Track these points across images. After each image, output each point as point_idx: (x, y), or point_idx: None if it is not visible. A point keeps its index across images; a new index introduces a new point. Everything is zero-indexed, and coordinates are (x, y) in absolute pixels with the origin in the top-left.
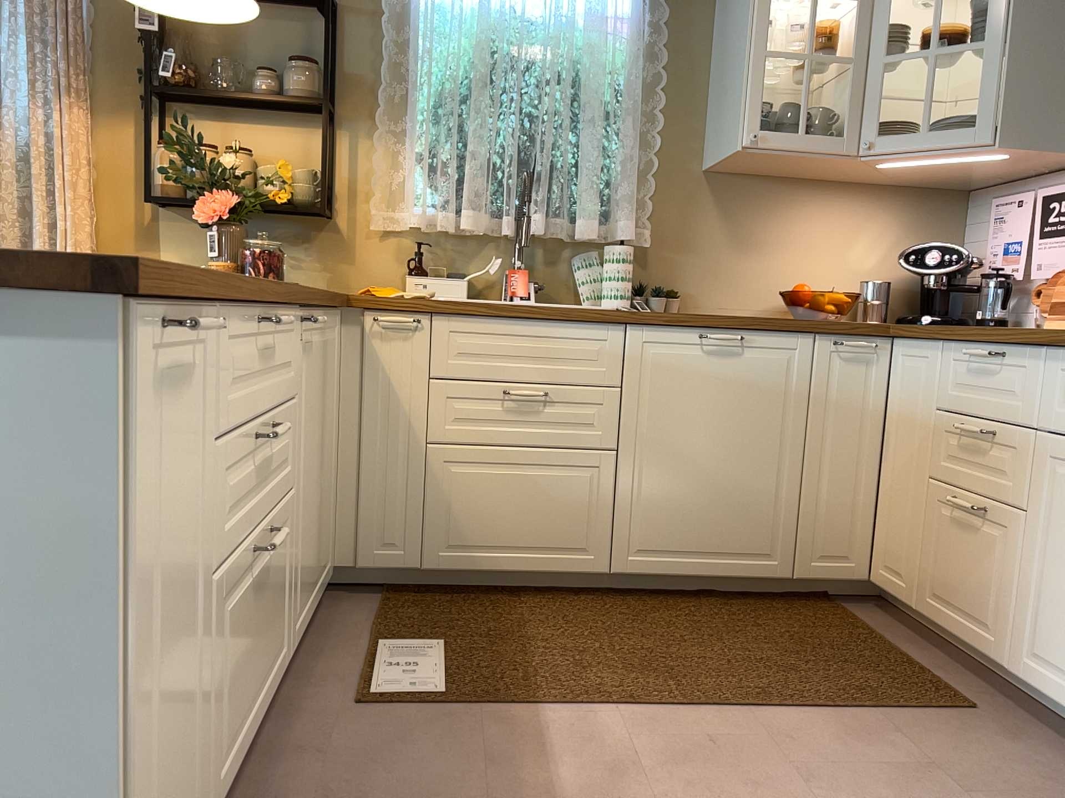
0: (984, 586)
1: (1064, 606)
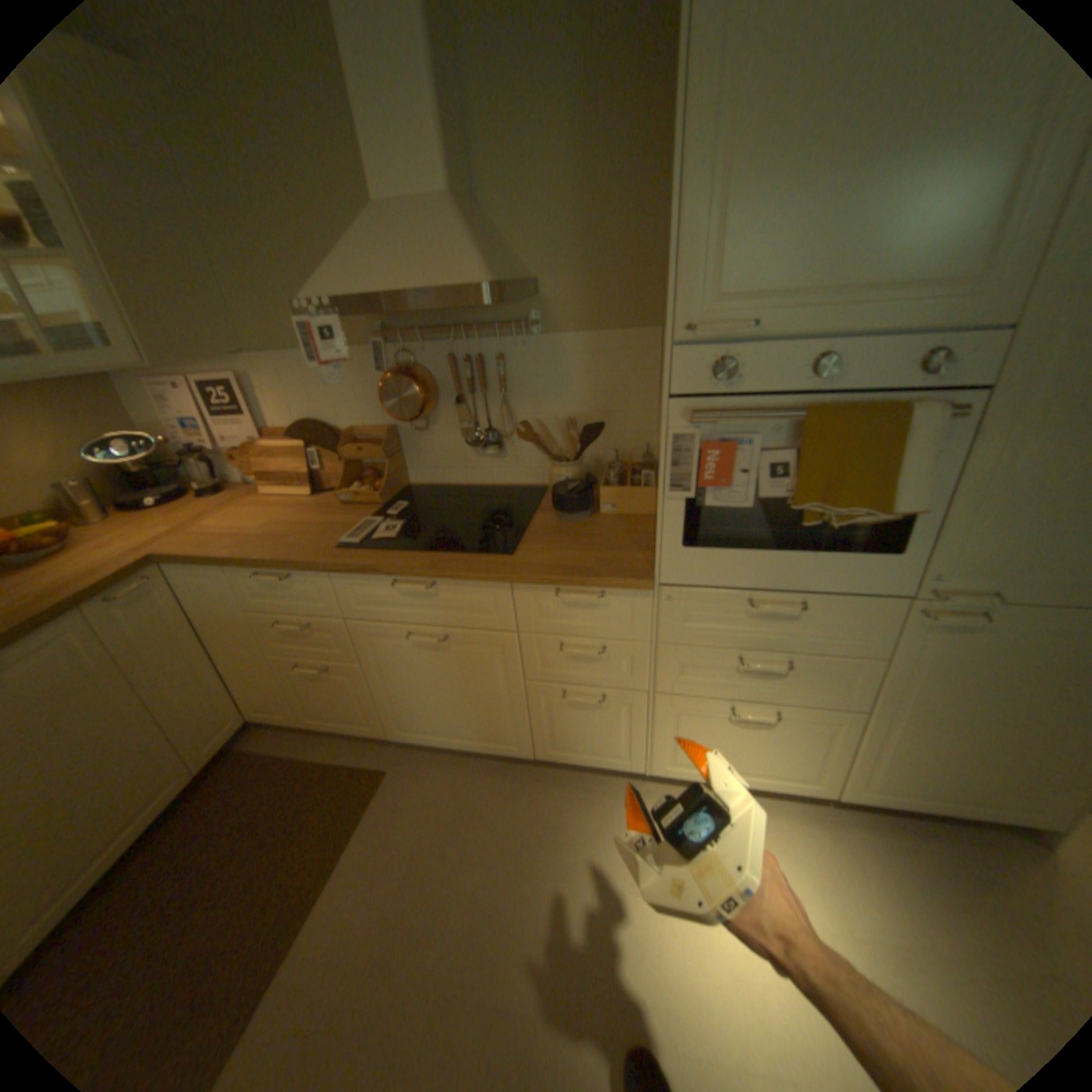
0: (347, 706)
1: (407, 704)
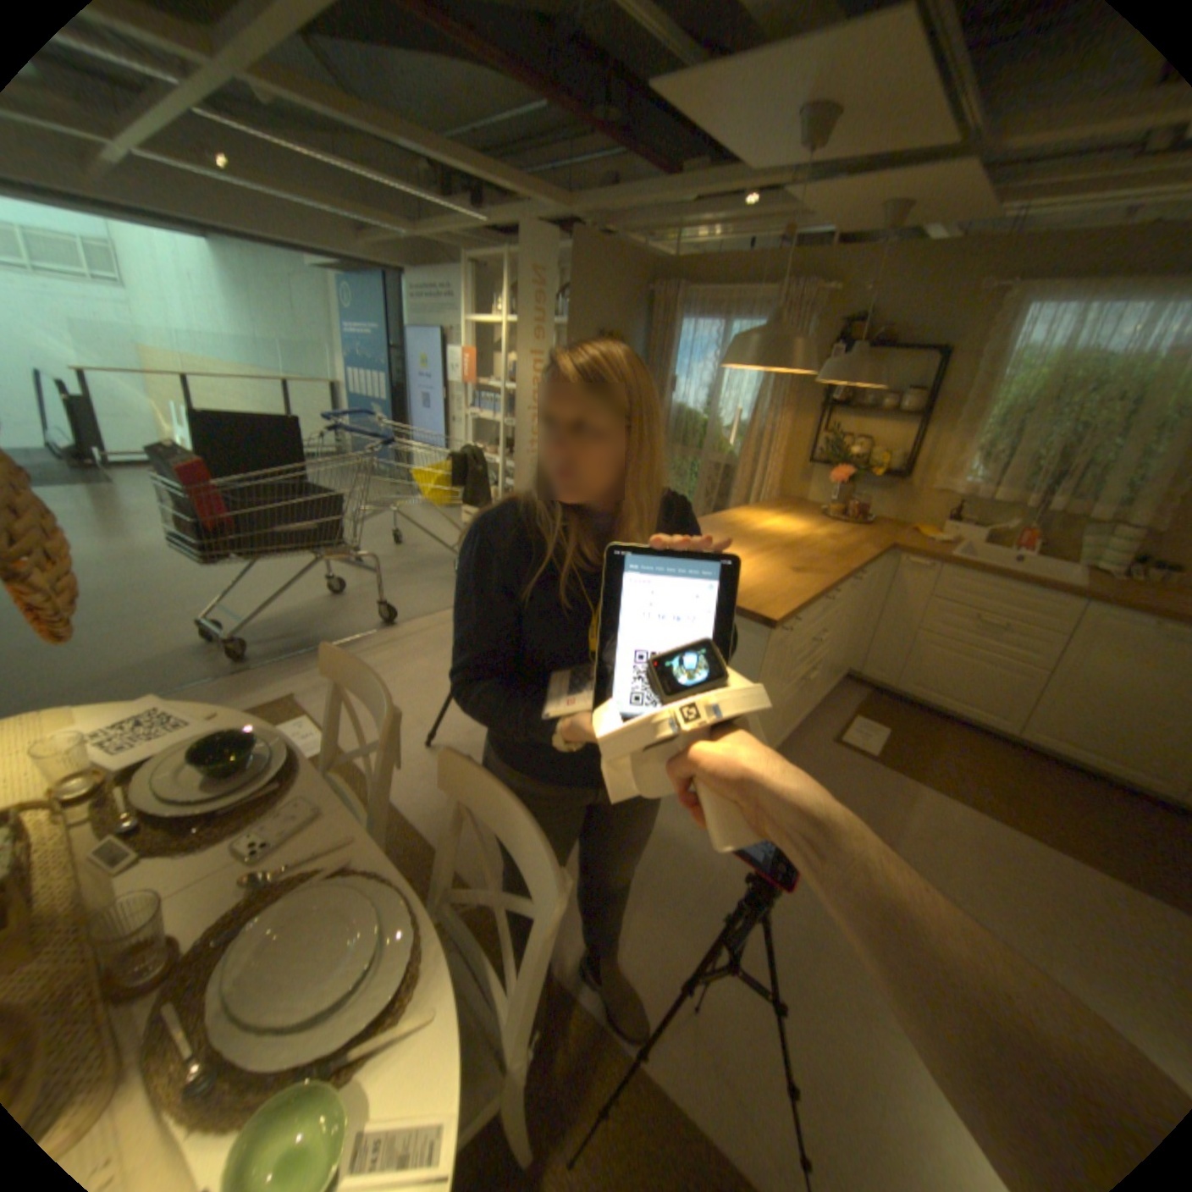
0: None
1: None
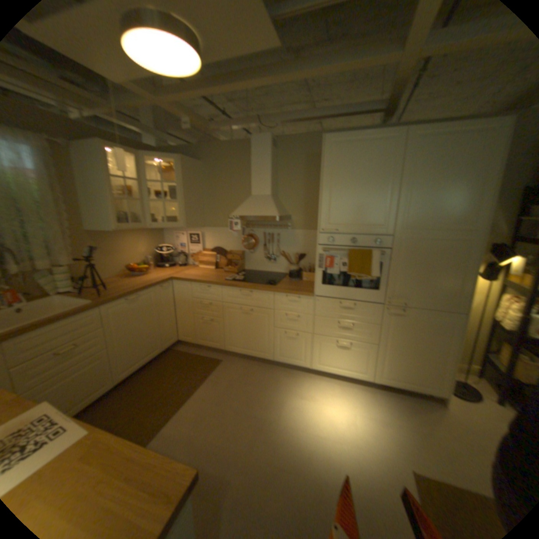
0: (215, 335)
1: (235, 335)
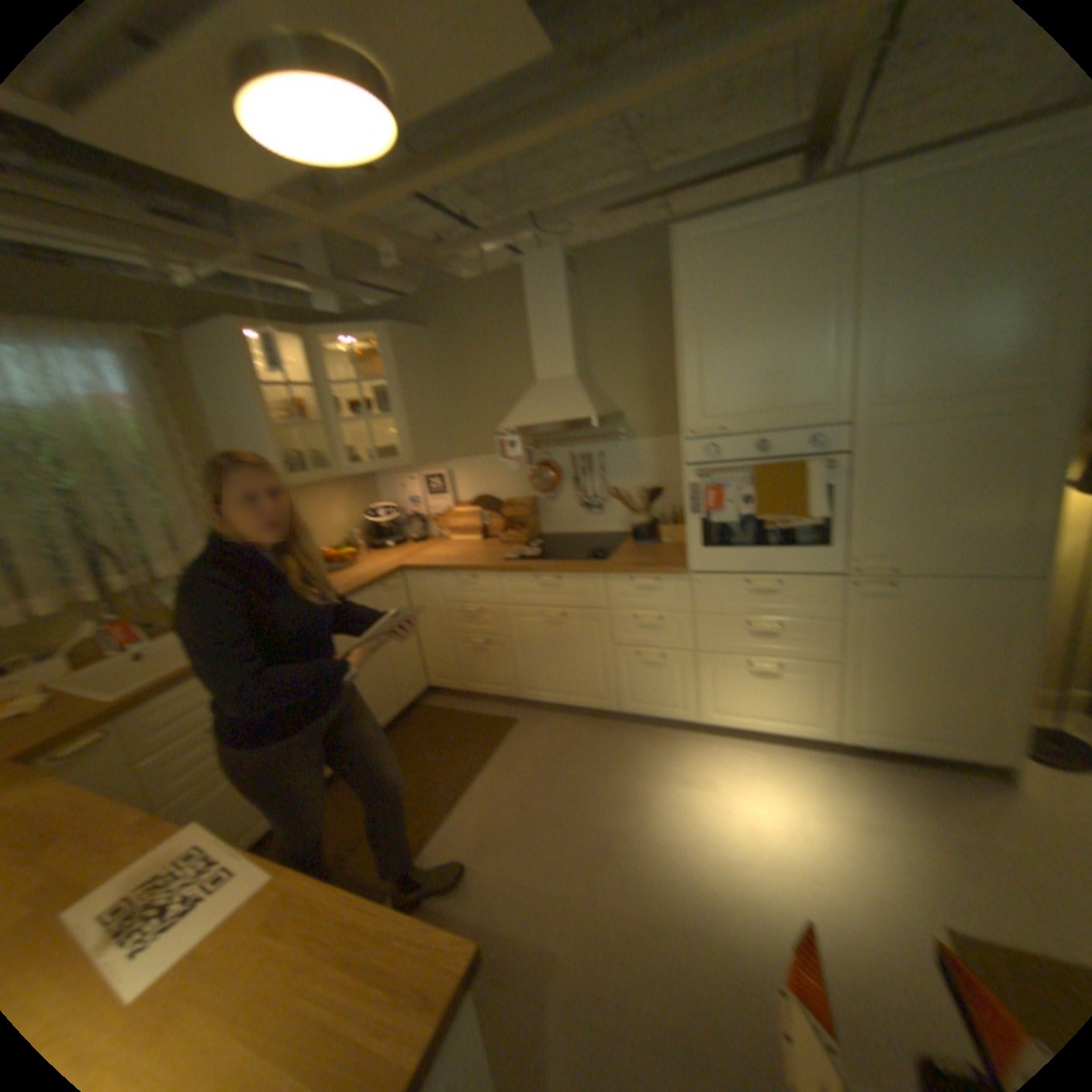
0: (499, 672)
1: (538, 668)
